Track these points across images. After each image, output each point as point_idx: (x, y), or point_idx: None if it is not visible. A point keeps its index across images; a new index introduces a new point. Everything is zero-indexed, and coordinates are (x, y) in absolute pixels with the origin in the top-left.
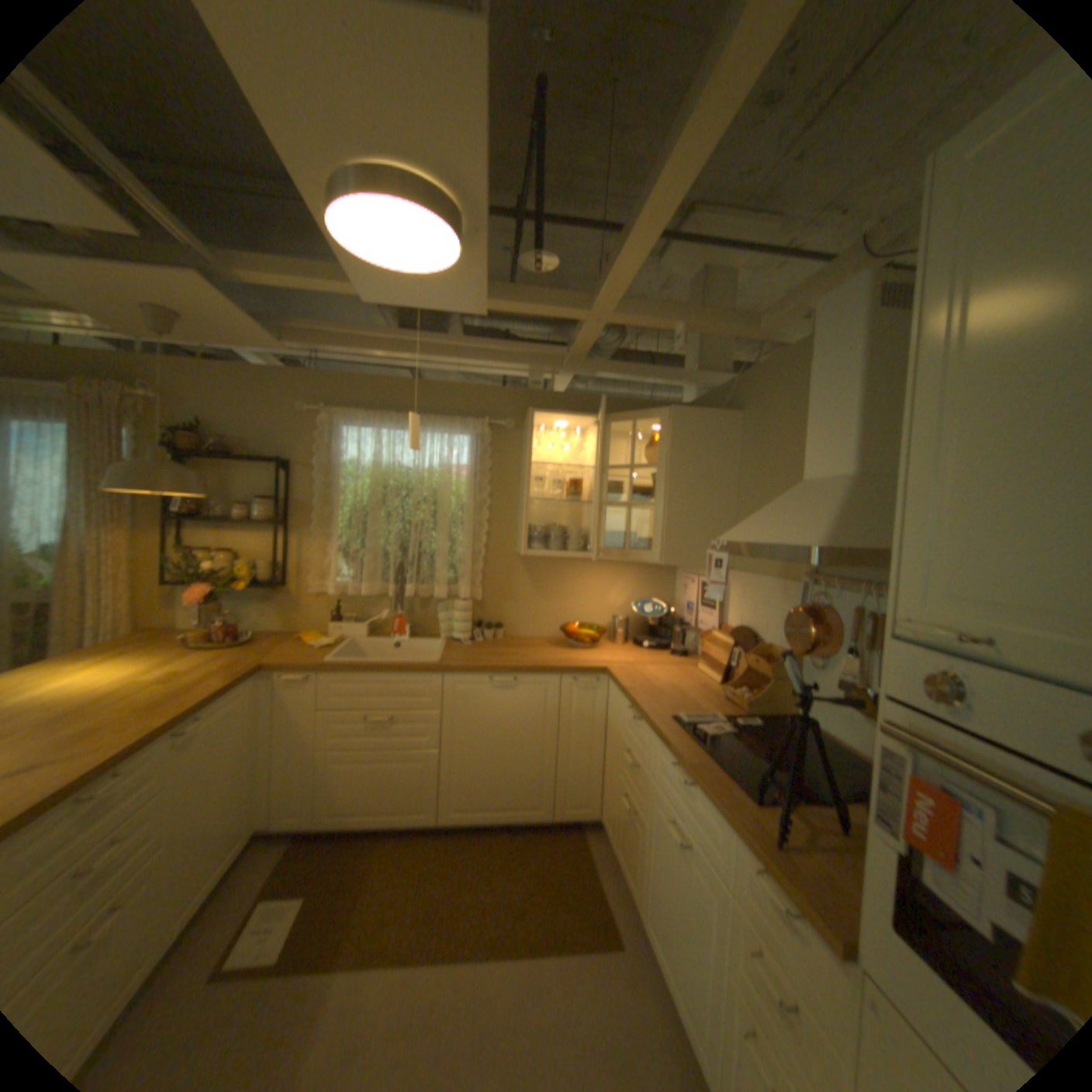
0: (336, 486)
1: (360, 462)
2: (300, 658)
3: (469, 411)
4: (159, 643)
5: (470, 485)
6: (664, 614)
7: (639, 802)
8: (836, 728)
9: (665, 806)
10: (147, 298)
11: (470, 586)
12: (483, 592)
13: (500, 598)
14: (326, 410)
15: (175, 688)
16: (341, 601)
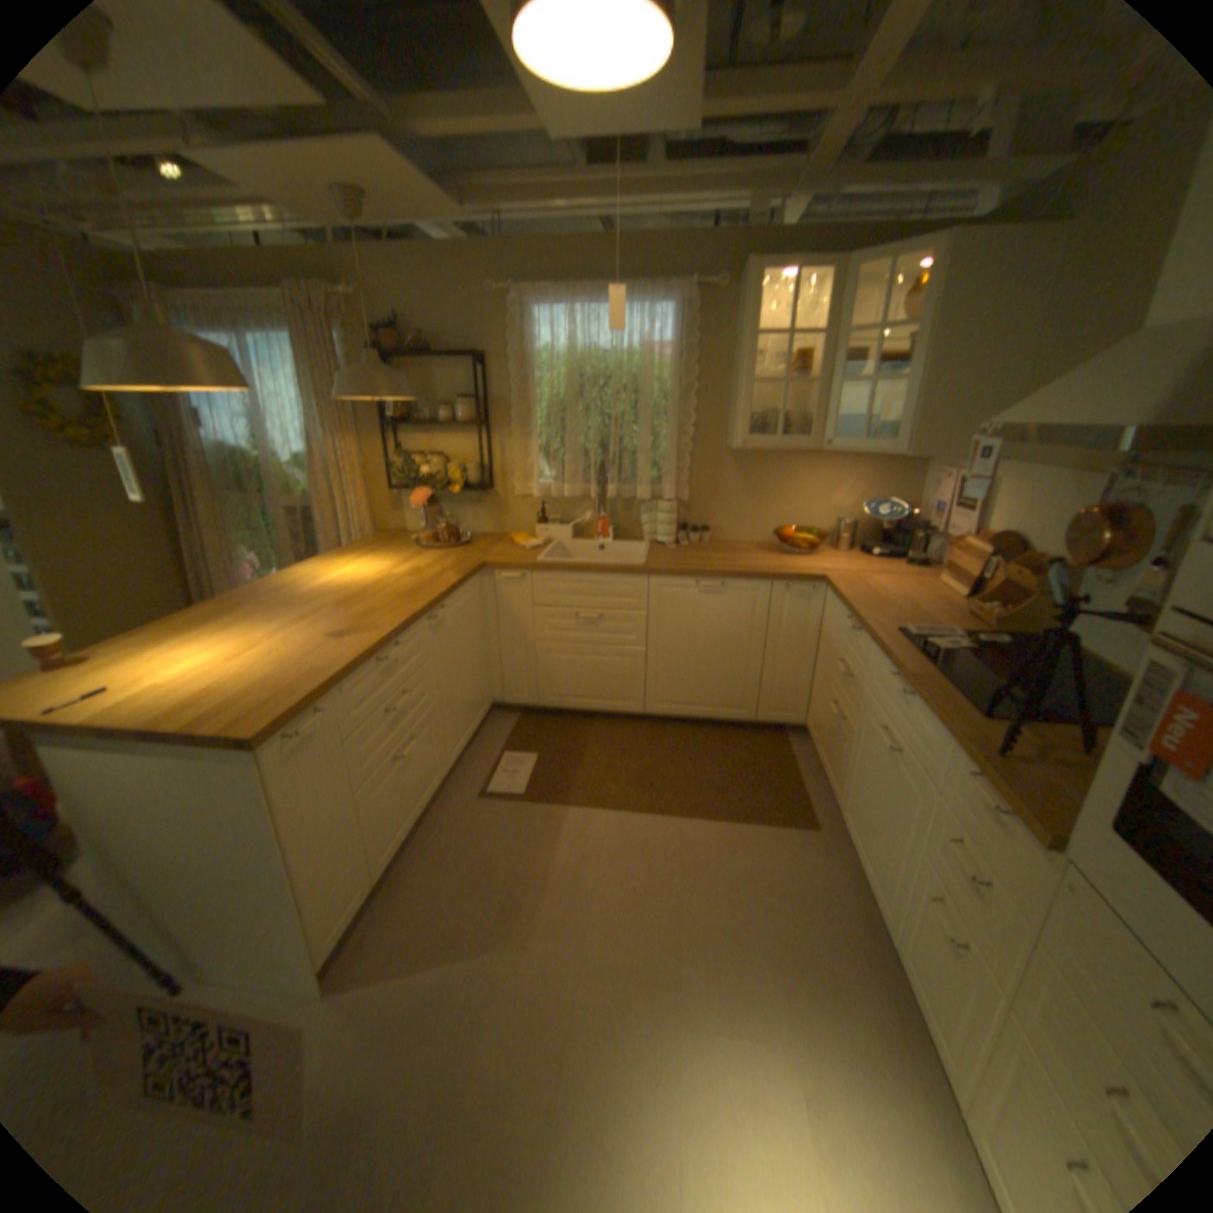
0: (530, 378)
1: (554, 347)
2: (514, 558)
3: (673, 269)
4: (397, 542)
5: (675, 367)
6: (904, 517)
7: (849, 709)
8: (1111, 651)
9: (878, 713)
10: (333, 176)
11: (674, 486)
12: (688, 493)
13: (706, 499)
14: (514, 287)
15: (420, 580)
16: (544, 503)
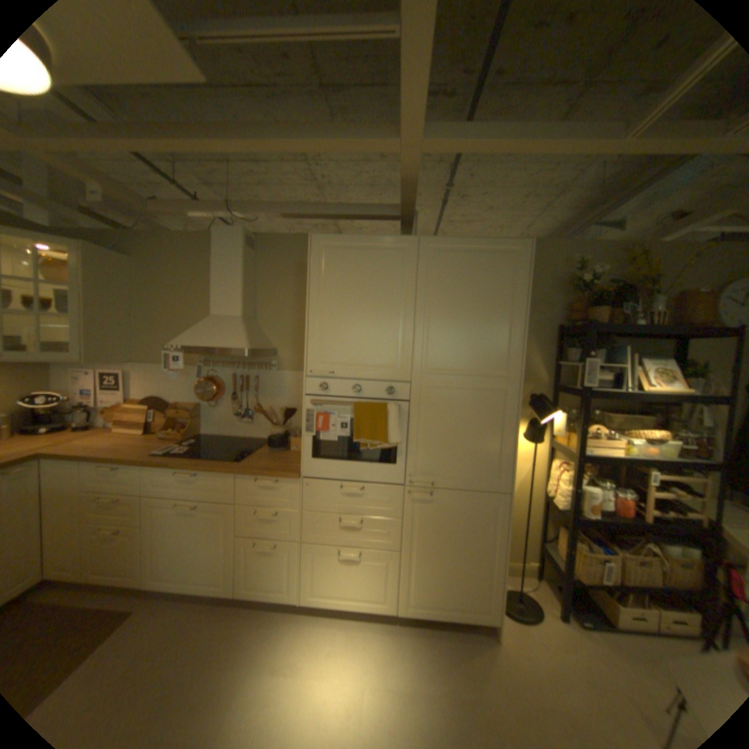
0: None
1: None
2: None
3: None
4: None
5: None
6: (57, 404)
7: (122, 523)
8: (224, 431)
9: (162, 503)
10: None
11: None
12: None
13: None
14: None
15: None
16: None
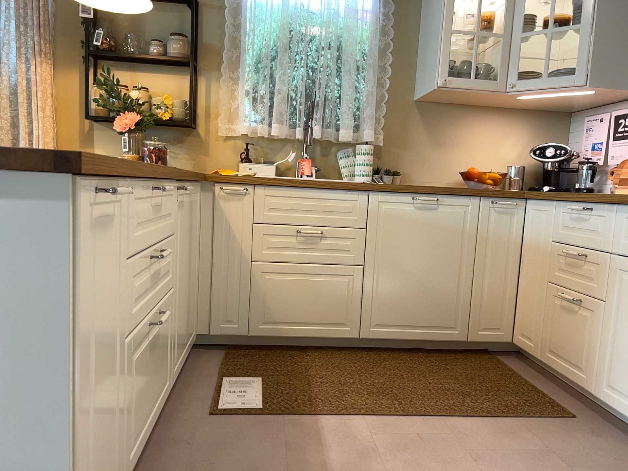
0: (243, 29)
1: (270, 2)
2: (233, 175)
3: None
4: None
5: (375, 28)
6: (566, 158)
7: (587, 289)
8: None
9: None
10: None
11: (374, 128)
12: (384, 138)
13: (397, 147)
14: None
15: None
16: (248, 143)
